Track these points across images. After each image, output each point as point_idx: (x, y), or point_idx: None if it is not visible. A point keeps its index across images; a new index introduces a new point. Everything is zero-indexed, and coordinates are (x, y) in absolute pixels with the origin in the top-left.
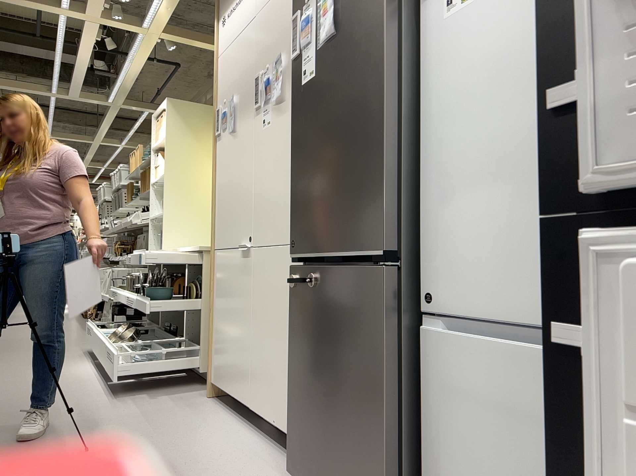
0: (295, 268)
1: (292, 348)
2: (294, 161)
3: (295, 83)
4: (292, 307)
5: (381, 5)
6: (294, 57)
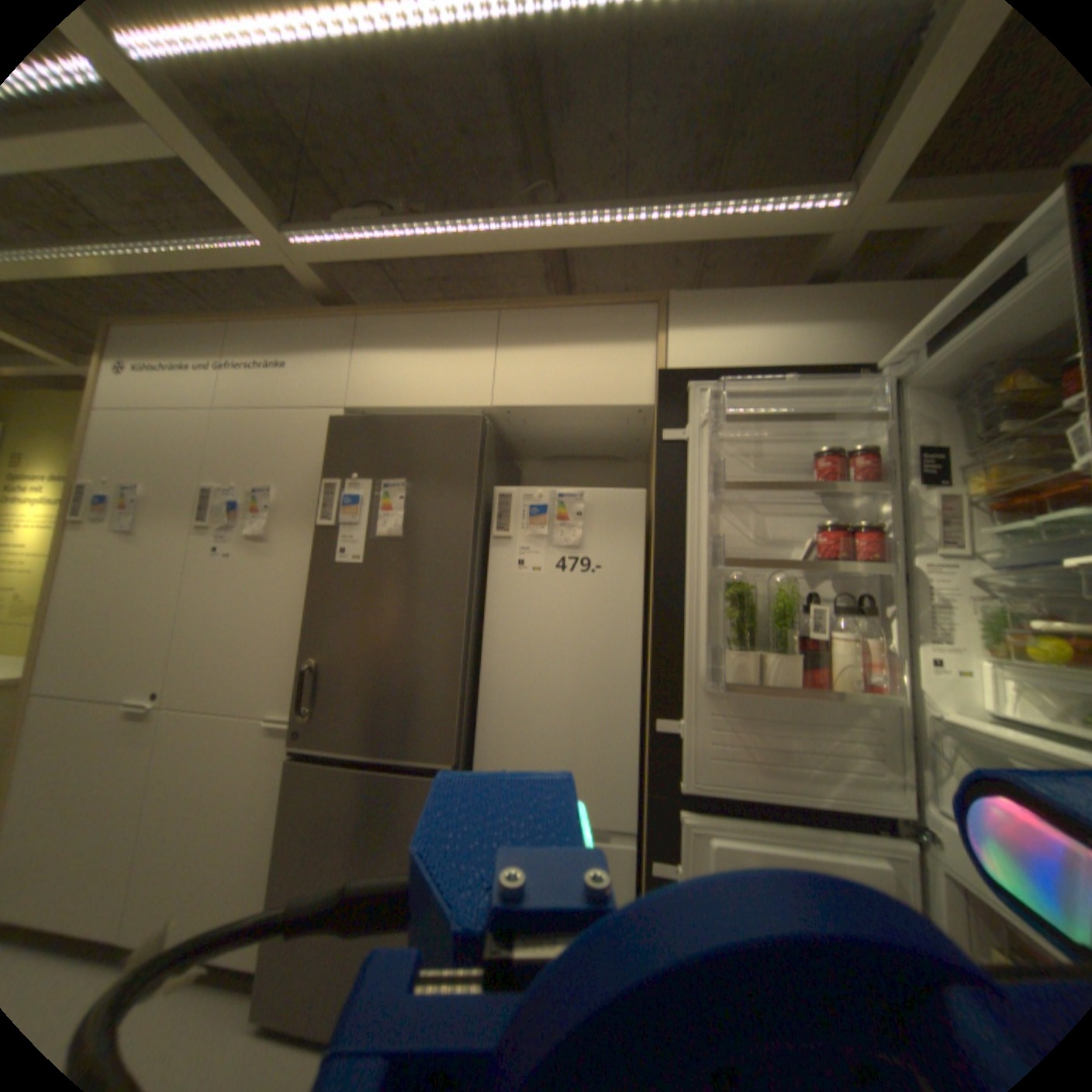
0: (293, 763)
1: (278, 861)
2: (308, 639)
3: (319, 553)
4: (285, 811)
5: (465, 544)
6: (322, 525)
